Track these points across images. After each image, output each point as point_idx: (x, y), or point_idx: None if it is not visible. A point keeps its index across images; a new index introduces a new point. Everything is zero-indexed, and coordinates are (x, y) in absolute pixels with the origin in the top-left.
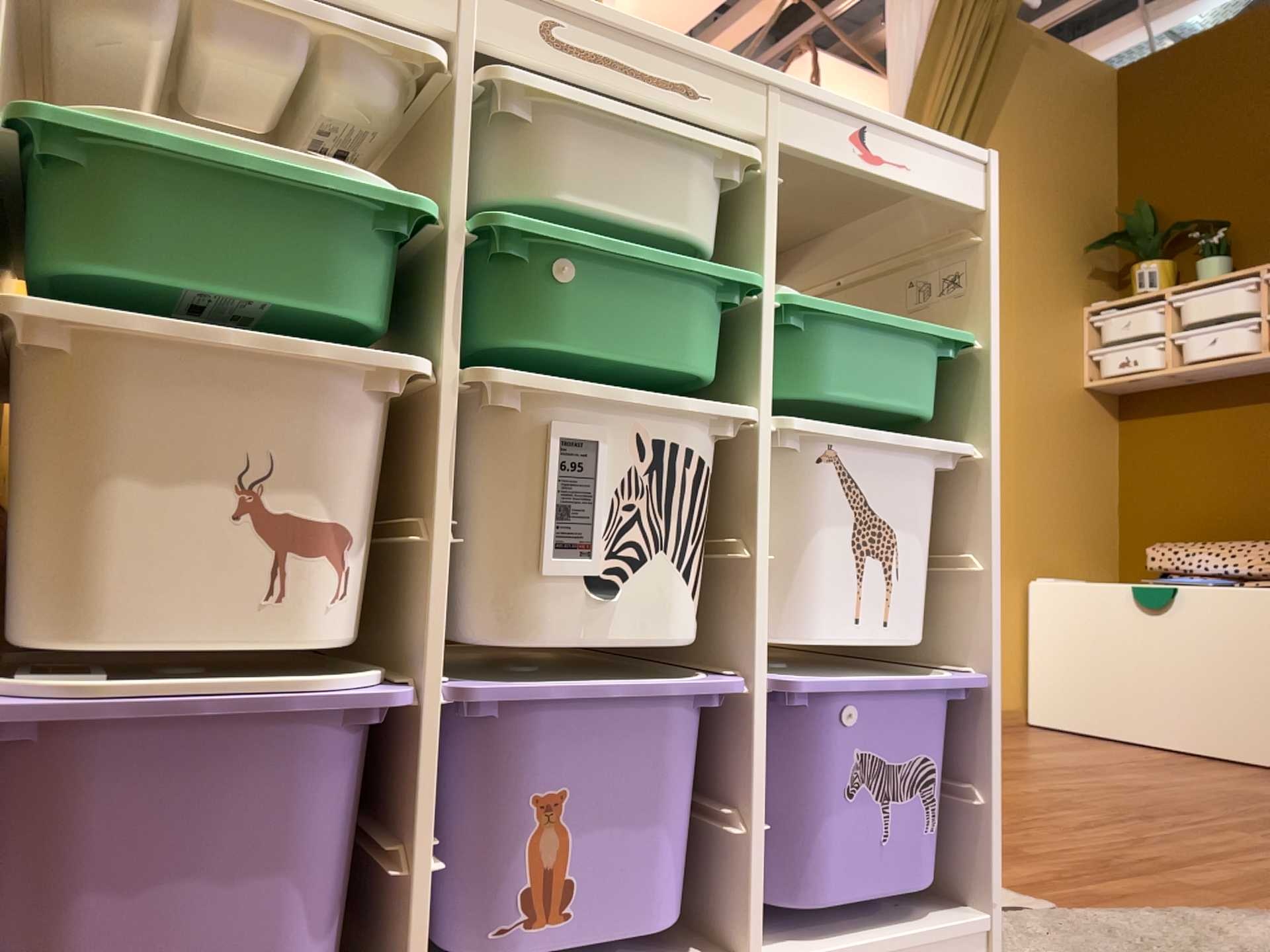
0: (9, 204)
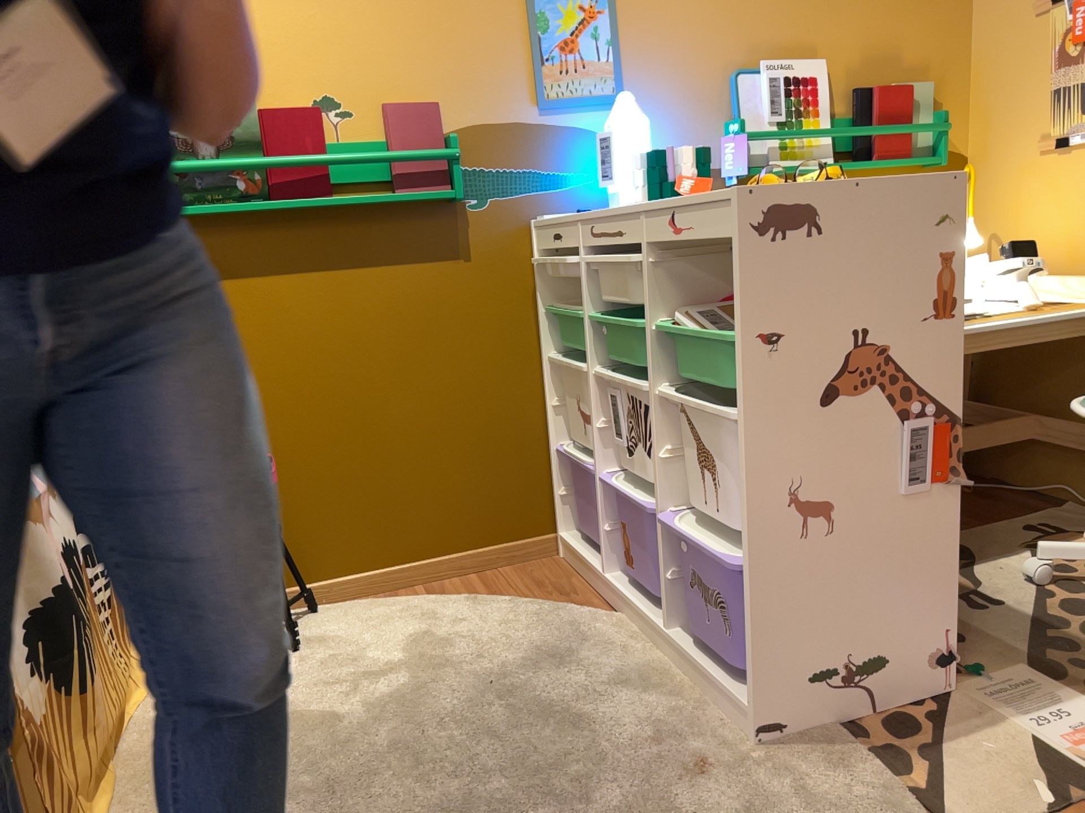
0: (548, 326)
